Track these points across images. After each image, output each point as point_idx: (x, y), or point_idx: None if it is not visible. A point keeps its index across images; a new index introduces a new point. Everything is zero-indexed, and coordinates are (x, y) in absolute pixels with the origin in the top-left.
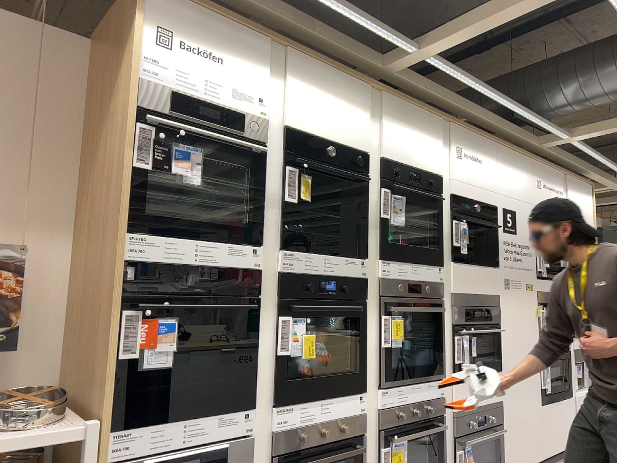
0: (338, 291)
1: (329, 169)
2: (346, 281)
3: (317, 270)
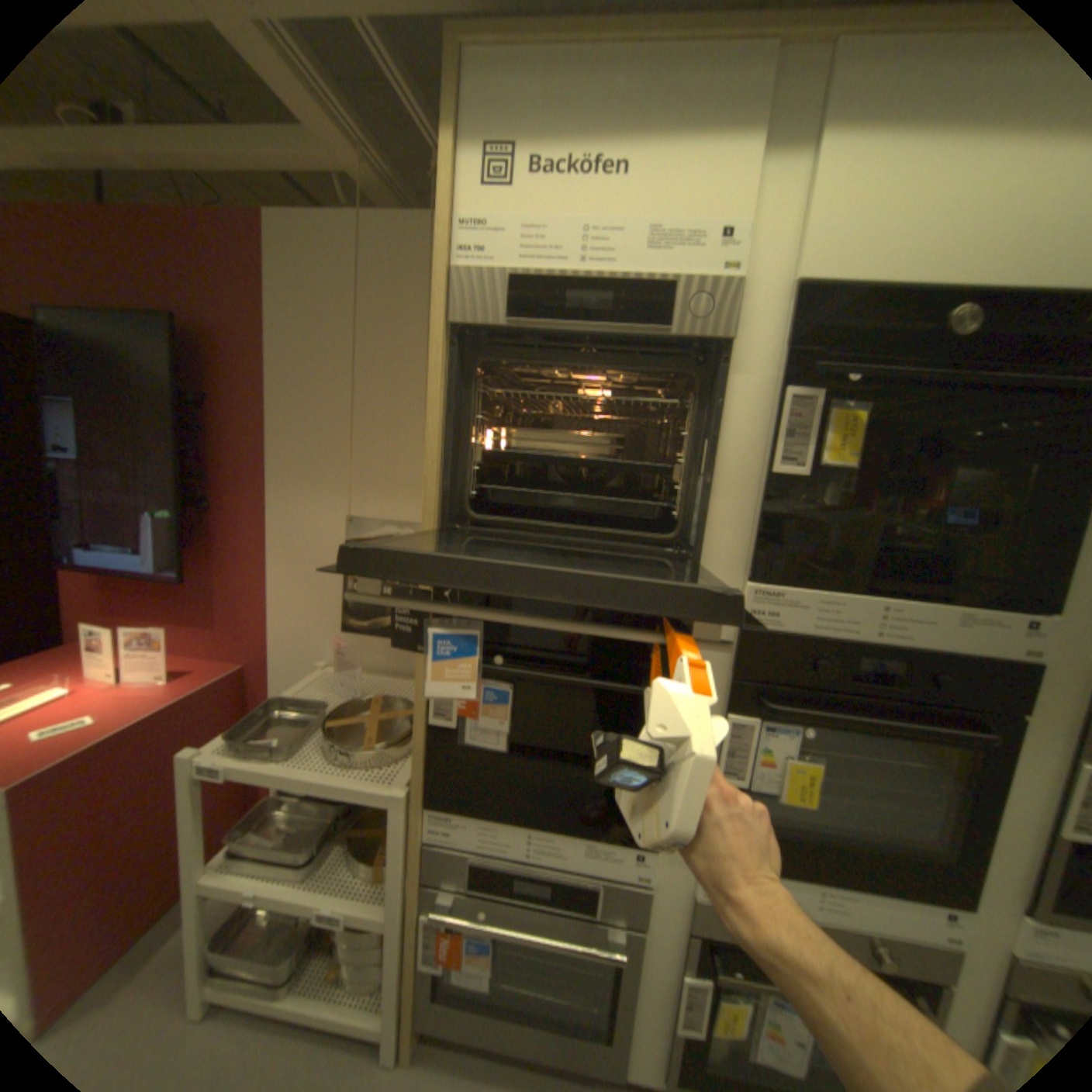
0: (926, 689)
1: (941, 367)
2: (959, 670)
3: (854, 633)
